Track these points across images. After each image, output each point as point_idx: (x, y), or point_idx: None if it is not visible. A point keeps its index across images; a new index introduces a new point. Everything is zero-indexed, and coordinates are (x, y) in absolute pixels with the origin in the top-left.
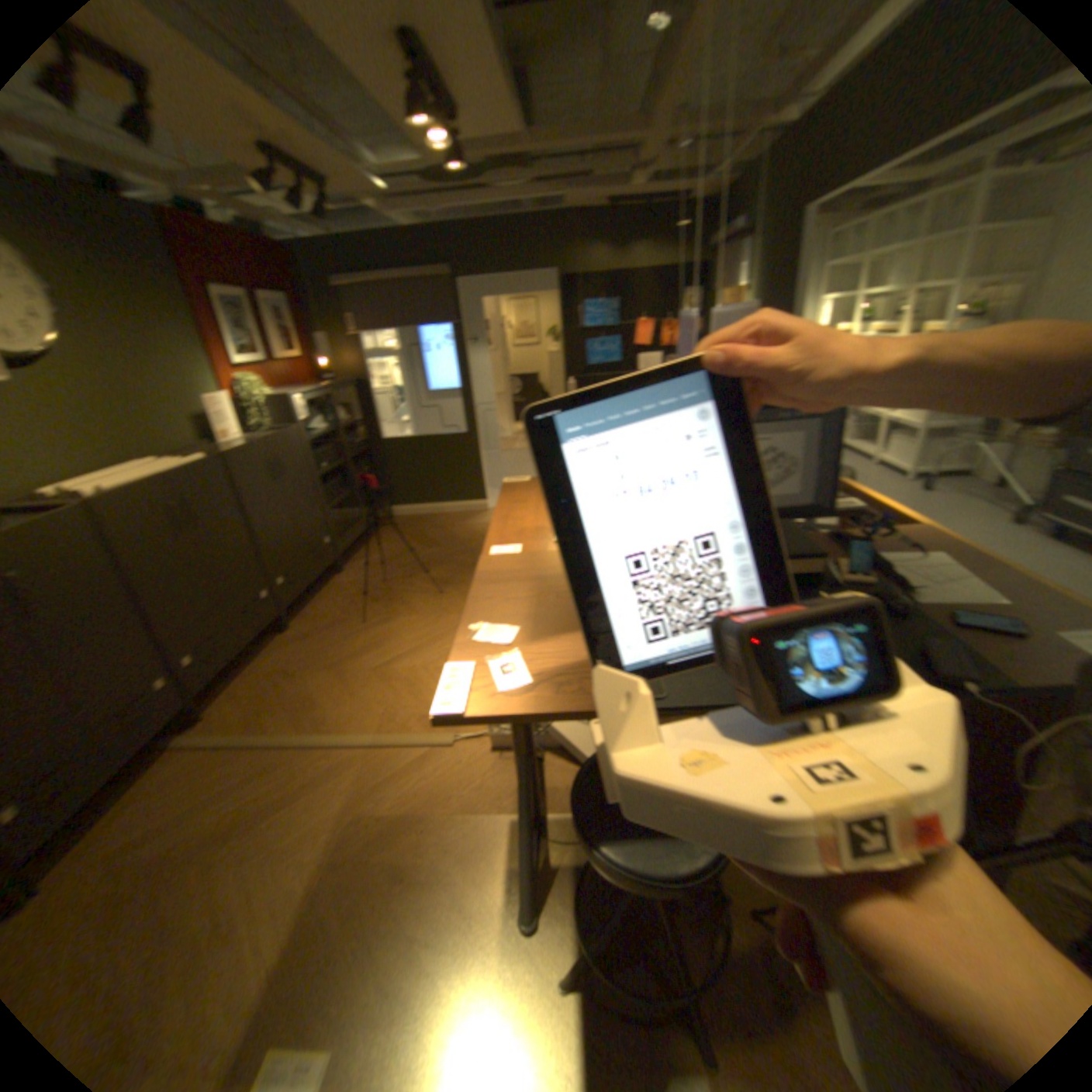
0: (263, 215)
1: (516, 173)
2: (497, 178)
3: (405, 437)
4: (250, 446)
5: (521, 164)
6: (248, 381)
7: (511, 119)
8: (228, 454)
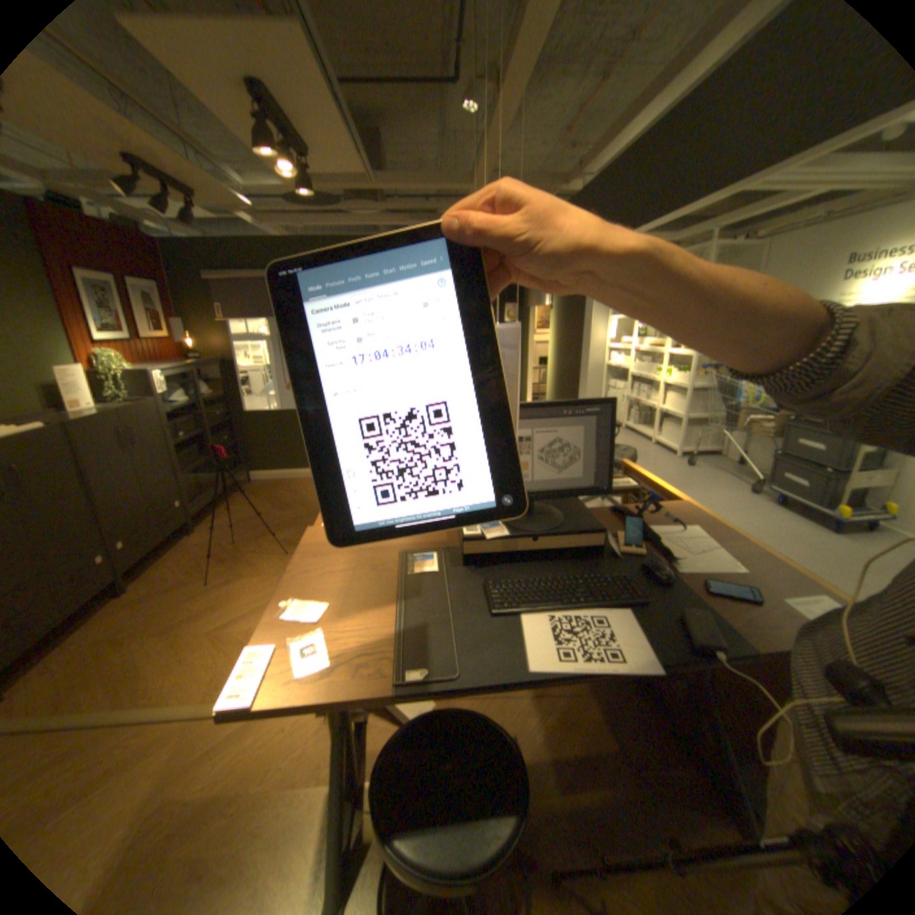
0: (145, 215)
1: (373, 205)
2: (357, 207)
3: (268, 410)
4: (104, 415)
5: (376, 199)
6: (113, 355)
7: (361, 163)
8: (77, 422)
